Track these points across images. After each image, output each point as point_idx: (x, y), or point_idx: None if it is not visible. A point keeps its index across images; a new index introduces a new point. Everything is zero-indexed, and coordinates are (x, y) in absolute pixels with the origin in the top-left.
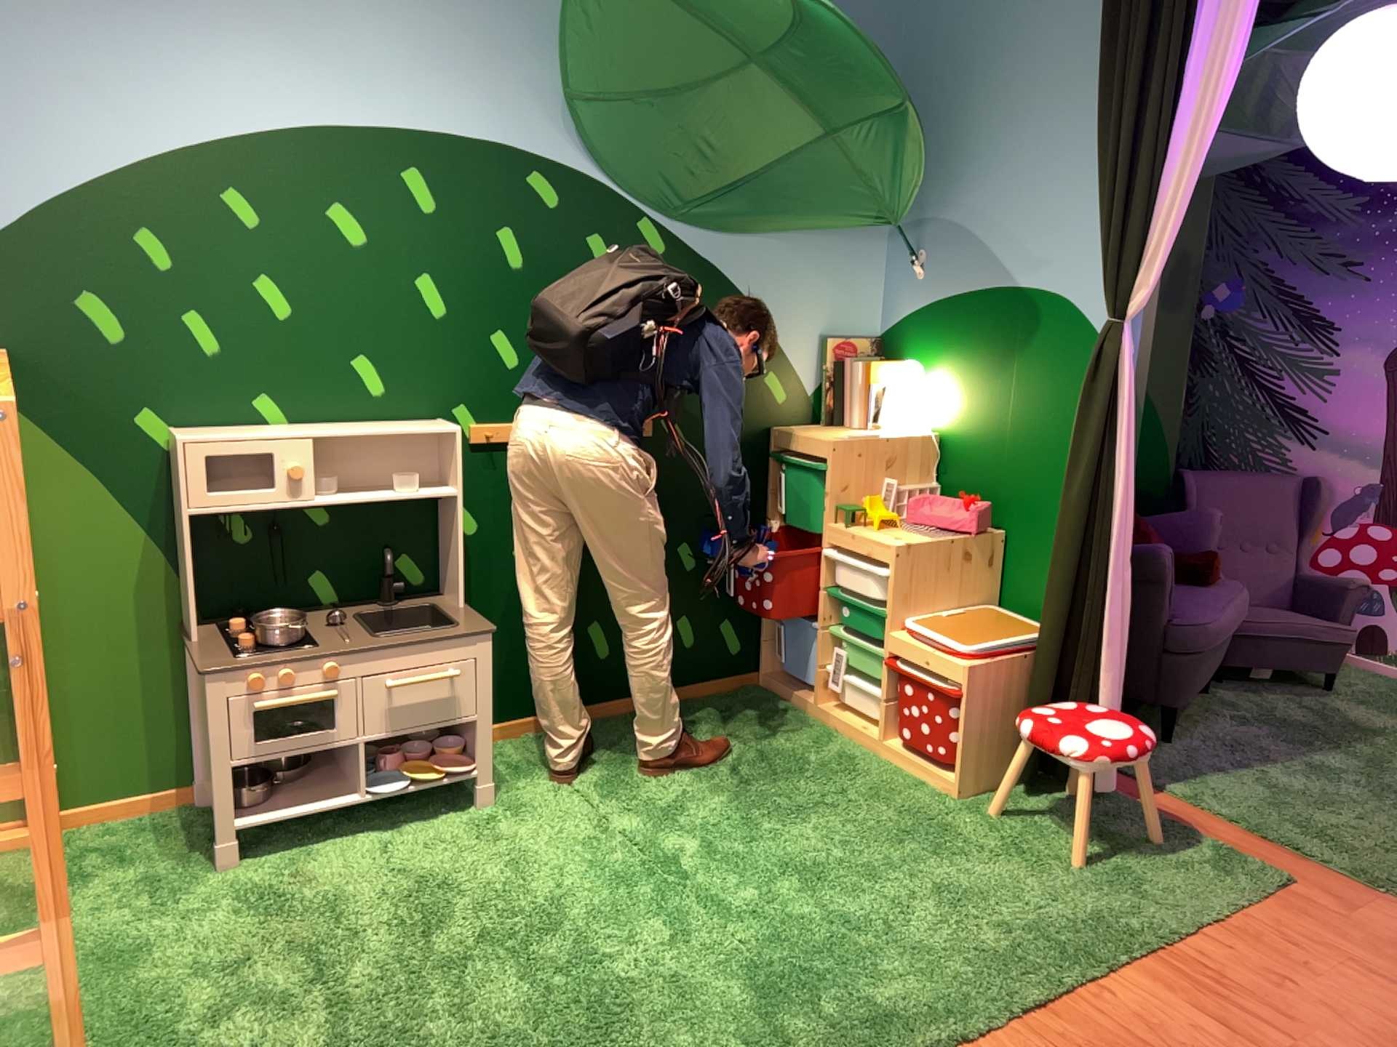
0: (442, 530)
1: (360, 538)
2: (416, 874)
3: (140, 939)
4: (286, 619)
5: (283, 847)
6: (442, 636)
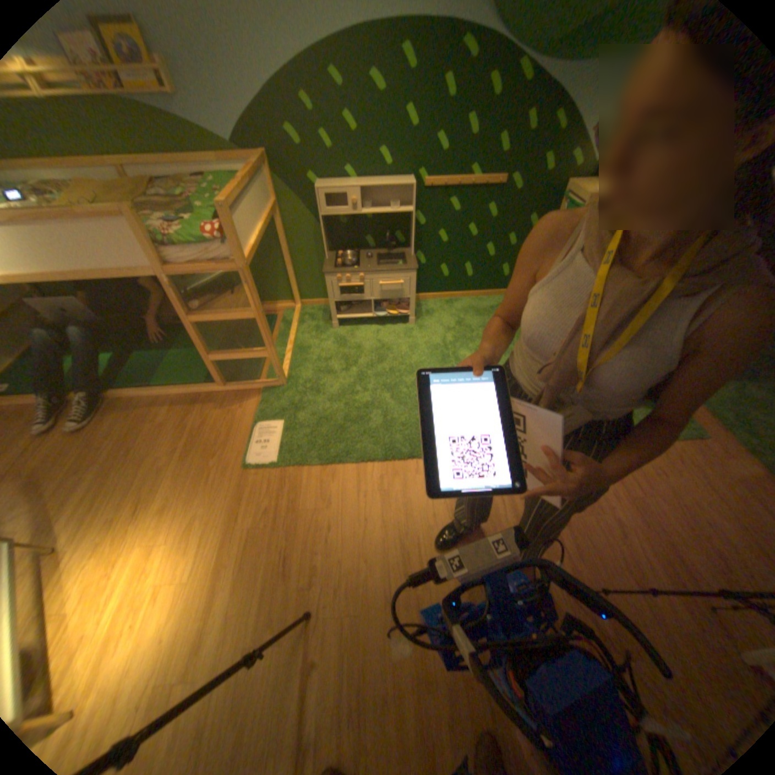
0: (409, 223)
1: (379, 225)
2: (378, 346)
3: (304, 348)
4: (353, 254)
5: (348, 327)
6: (396, 270)
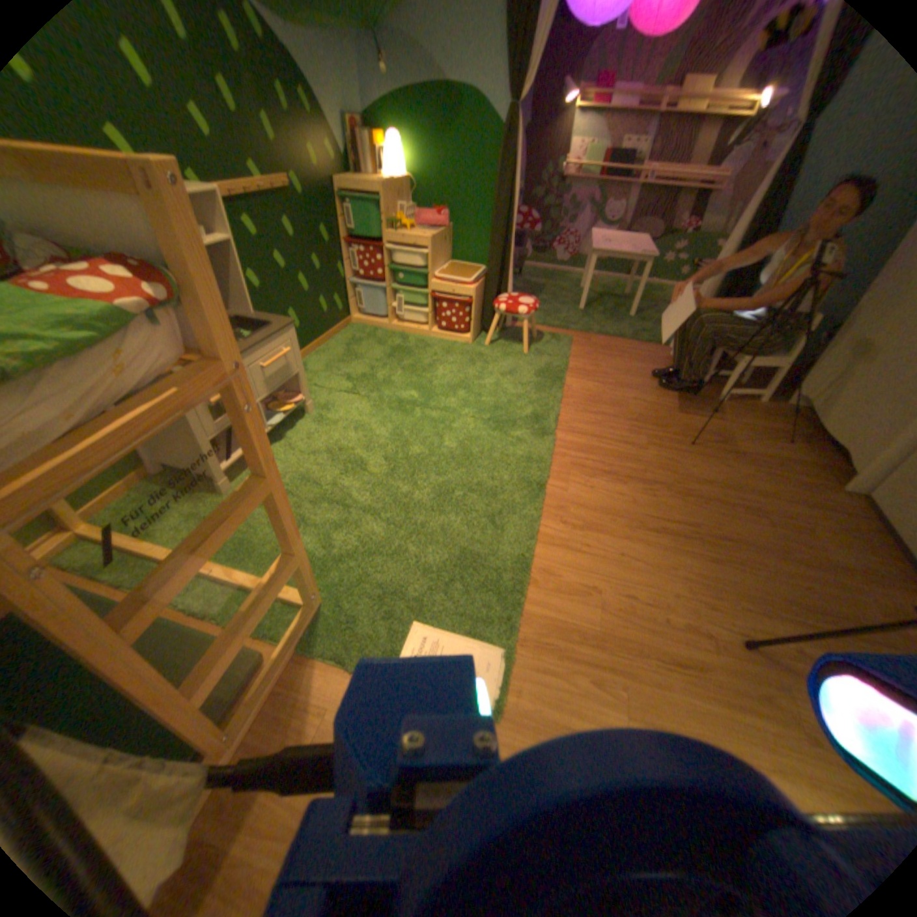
0: None
1: None
2: (318, 454)
3: (227, 548)
4: None
5: (234, 474)
6: (268, 331)
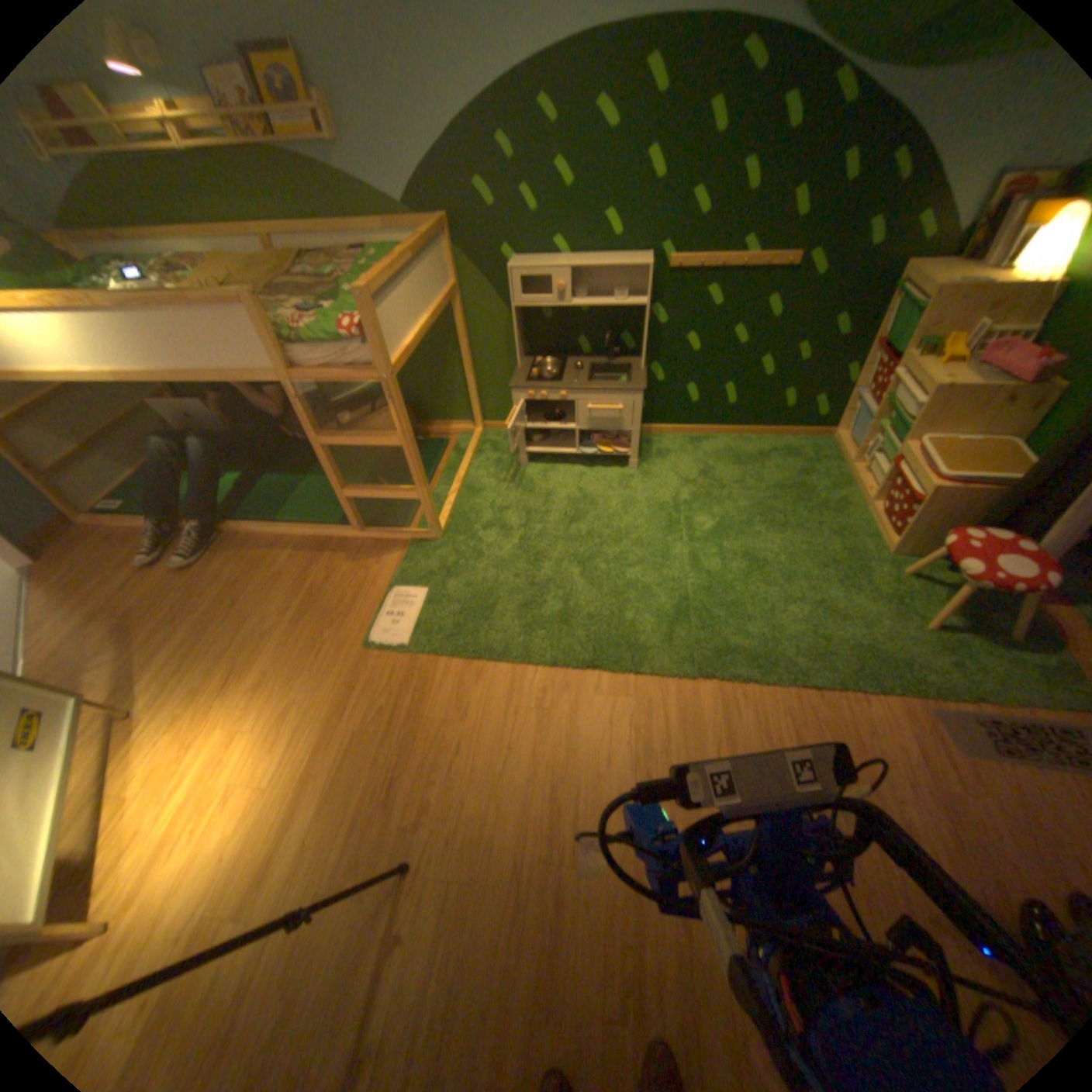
0: (643, 321)
1: (599, 321)
2: (578, 497)
3: (475, 489)
4: (558, 362)
5: (541, 465)
6: (613, 389)
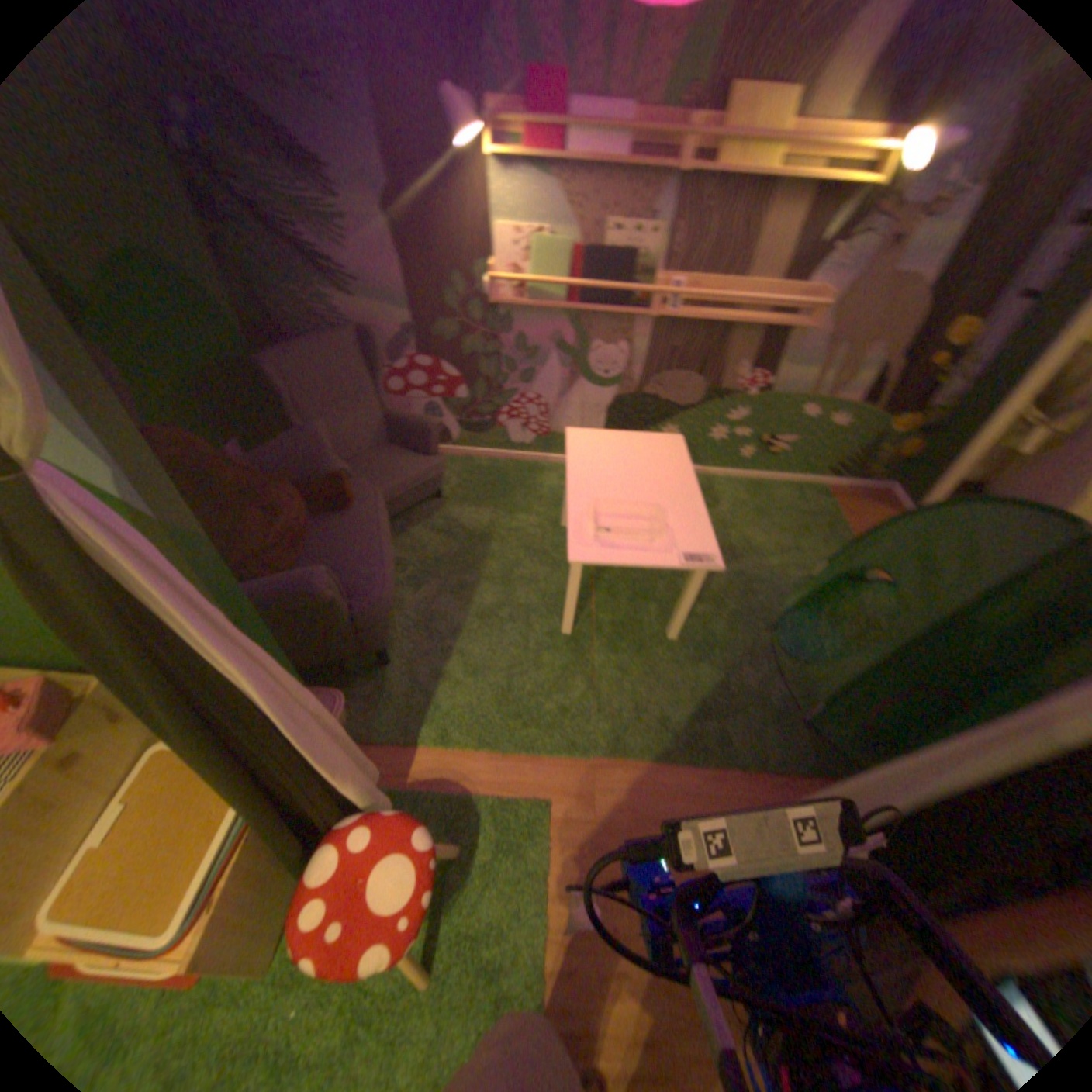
0: None
1: None
2: None
3: None
4: None
5: None
6: None
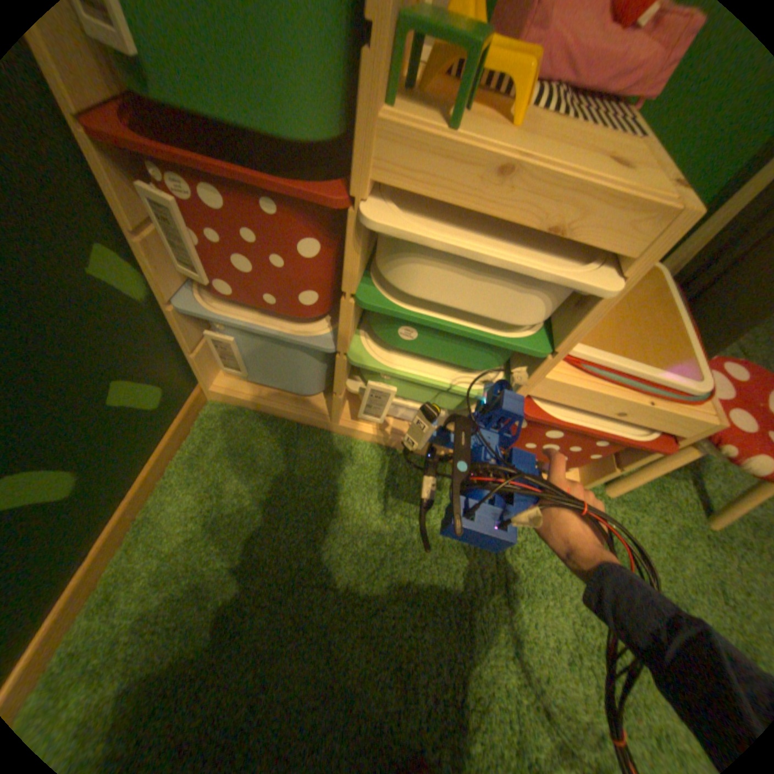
0: None
1: None
2: None
3: None
4: None
5: None
6: None
